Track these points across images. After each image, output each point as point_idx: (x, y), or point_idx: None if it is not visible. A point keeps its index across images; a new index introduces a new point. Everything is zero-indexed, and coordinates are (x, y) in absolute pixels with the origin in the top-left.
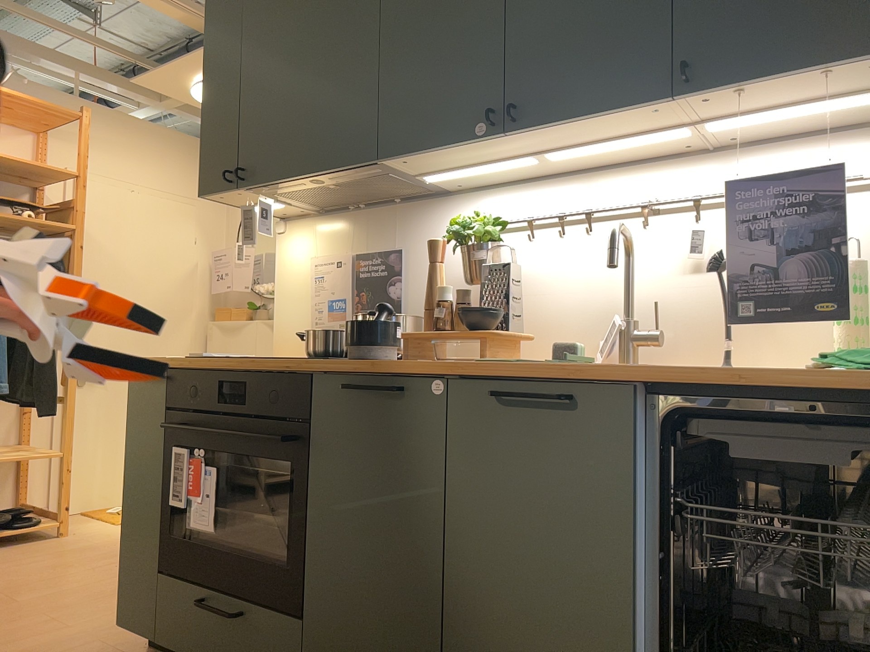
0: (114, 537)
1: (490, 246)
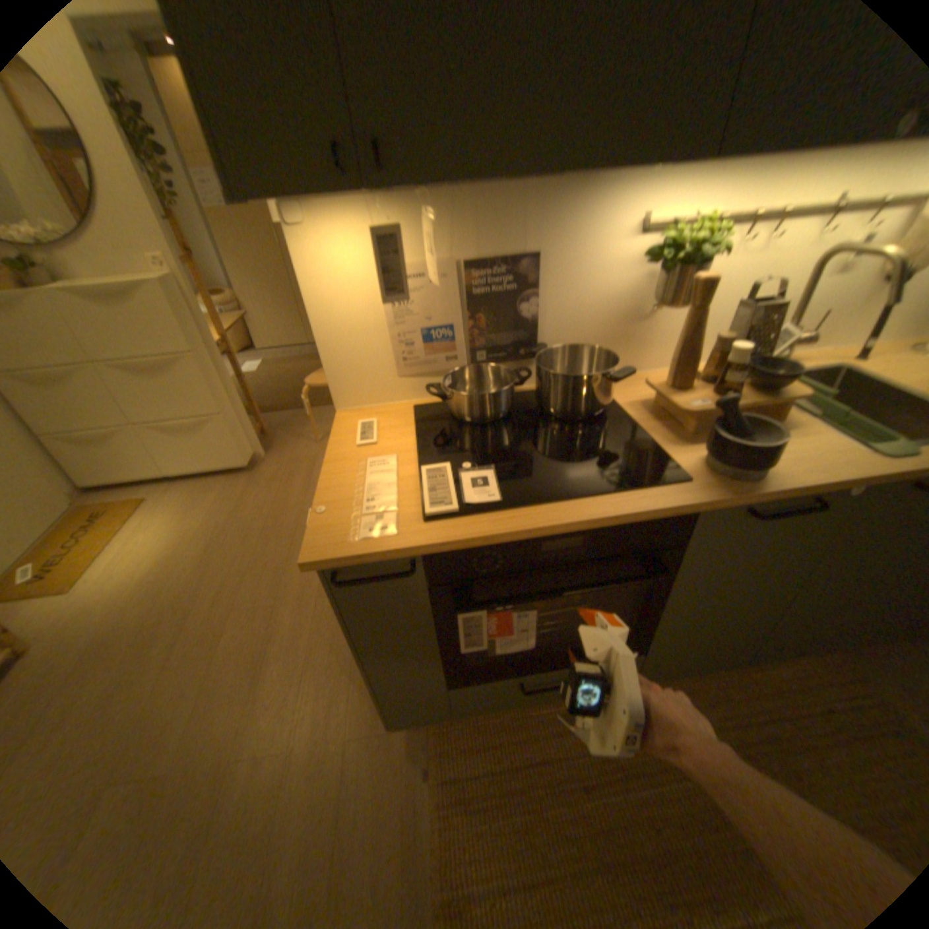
0: (105, 612)
1: (708, 260)
